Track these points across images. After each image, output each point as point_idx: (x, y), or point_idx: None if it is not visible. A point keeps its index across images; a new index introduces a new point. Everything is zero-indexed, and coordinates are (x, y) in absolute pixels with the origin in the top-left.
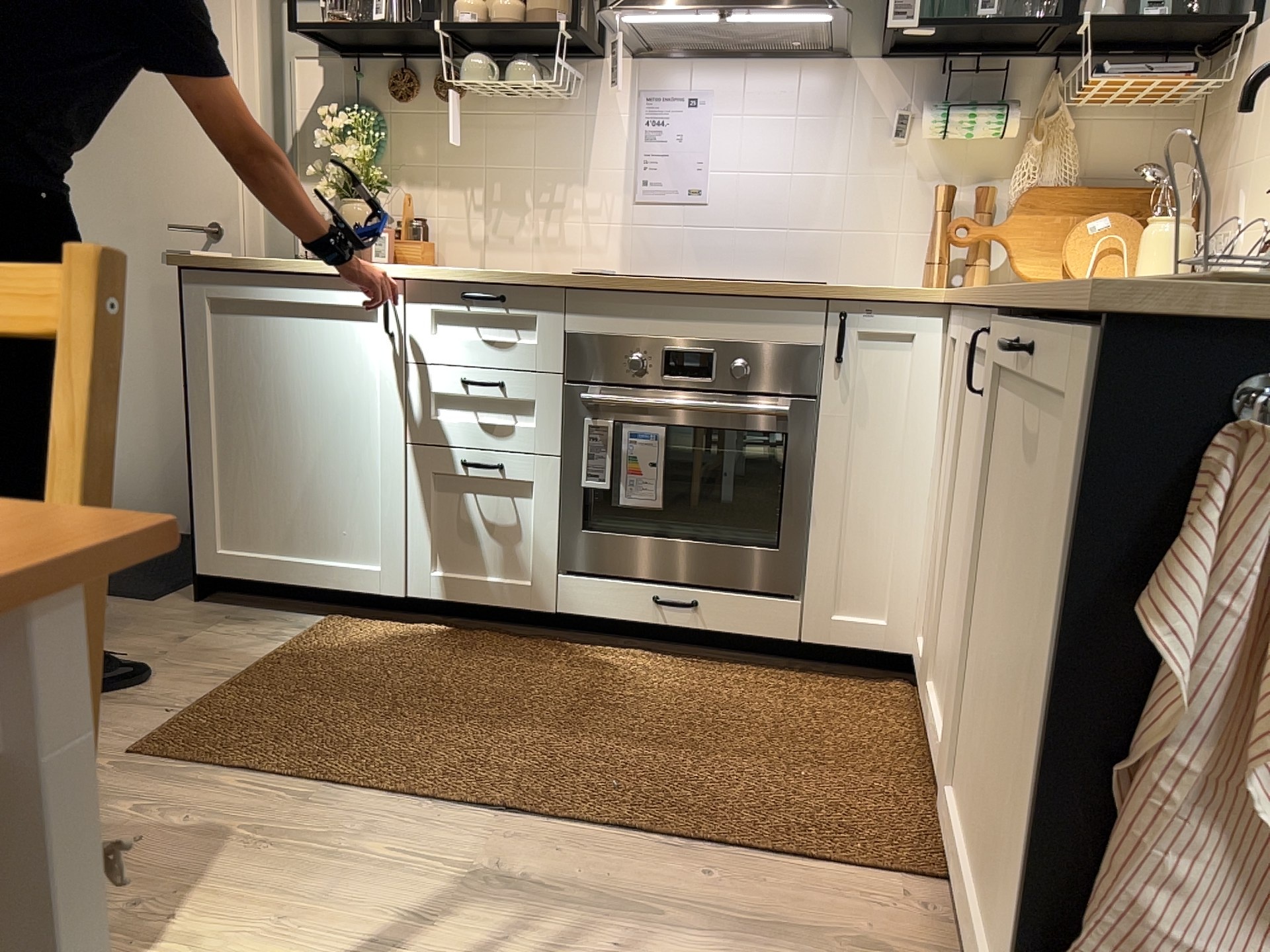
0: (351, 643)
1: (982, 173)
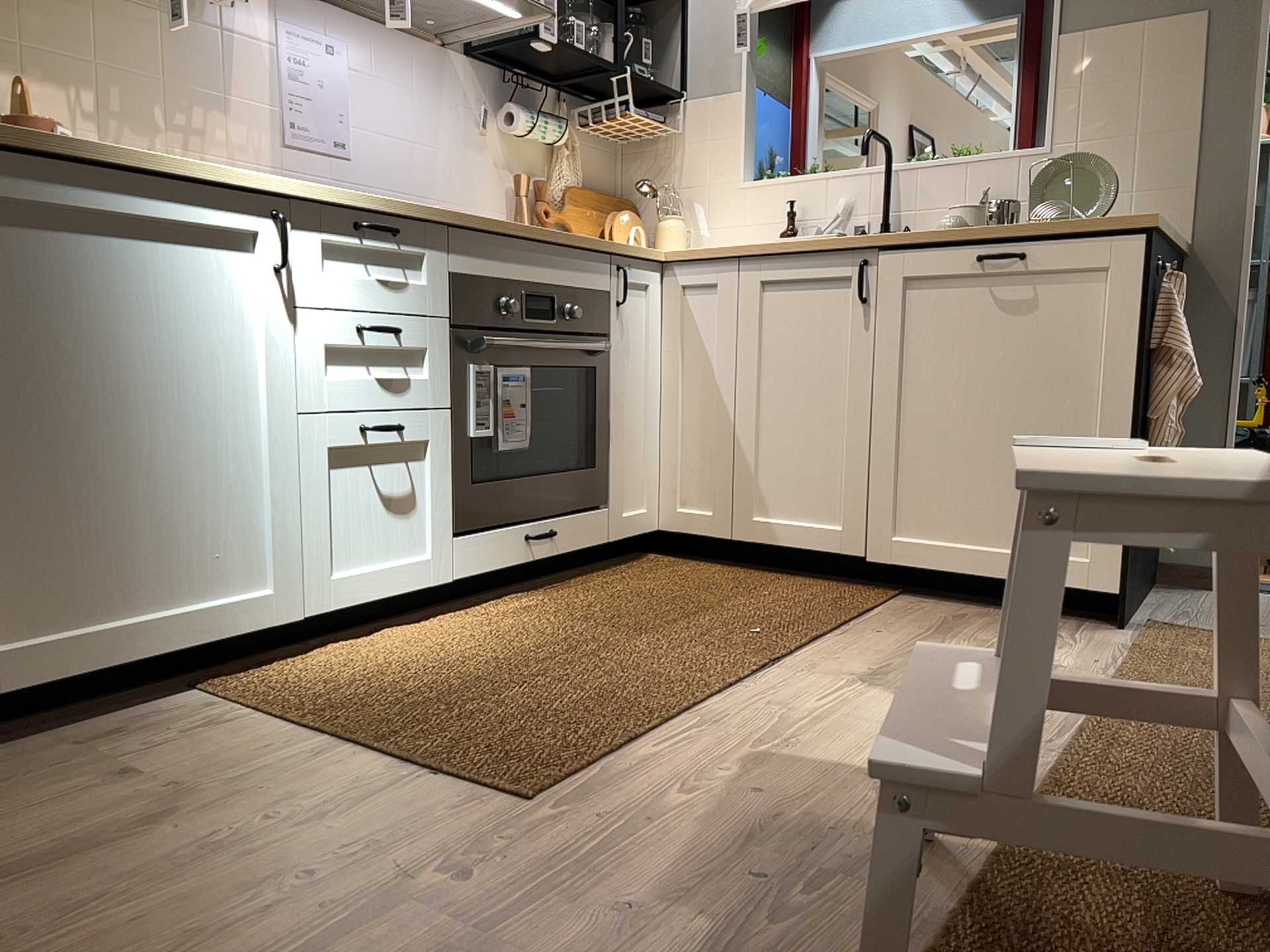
0: (324, 680)
1: (530, 169)
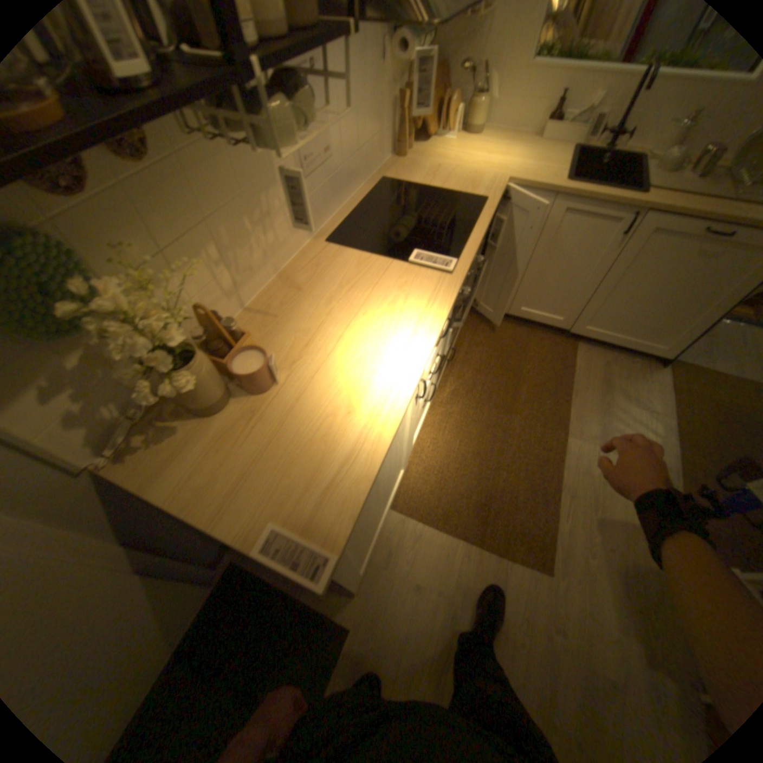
0: (430, 493)
1: (401, 70)
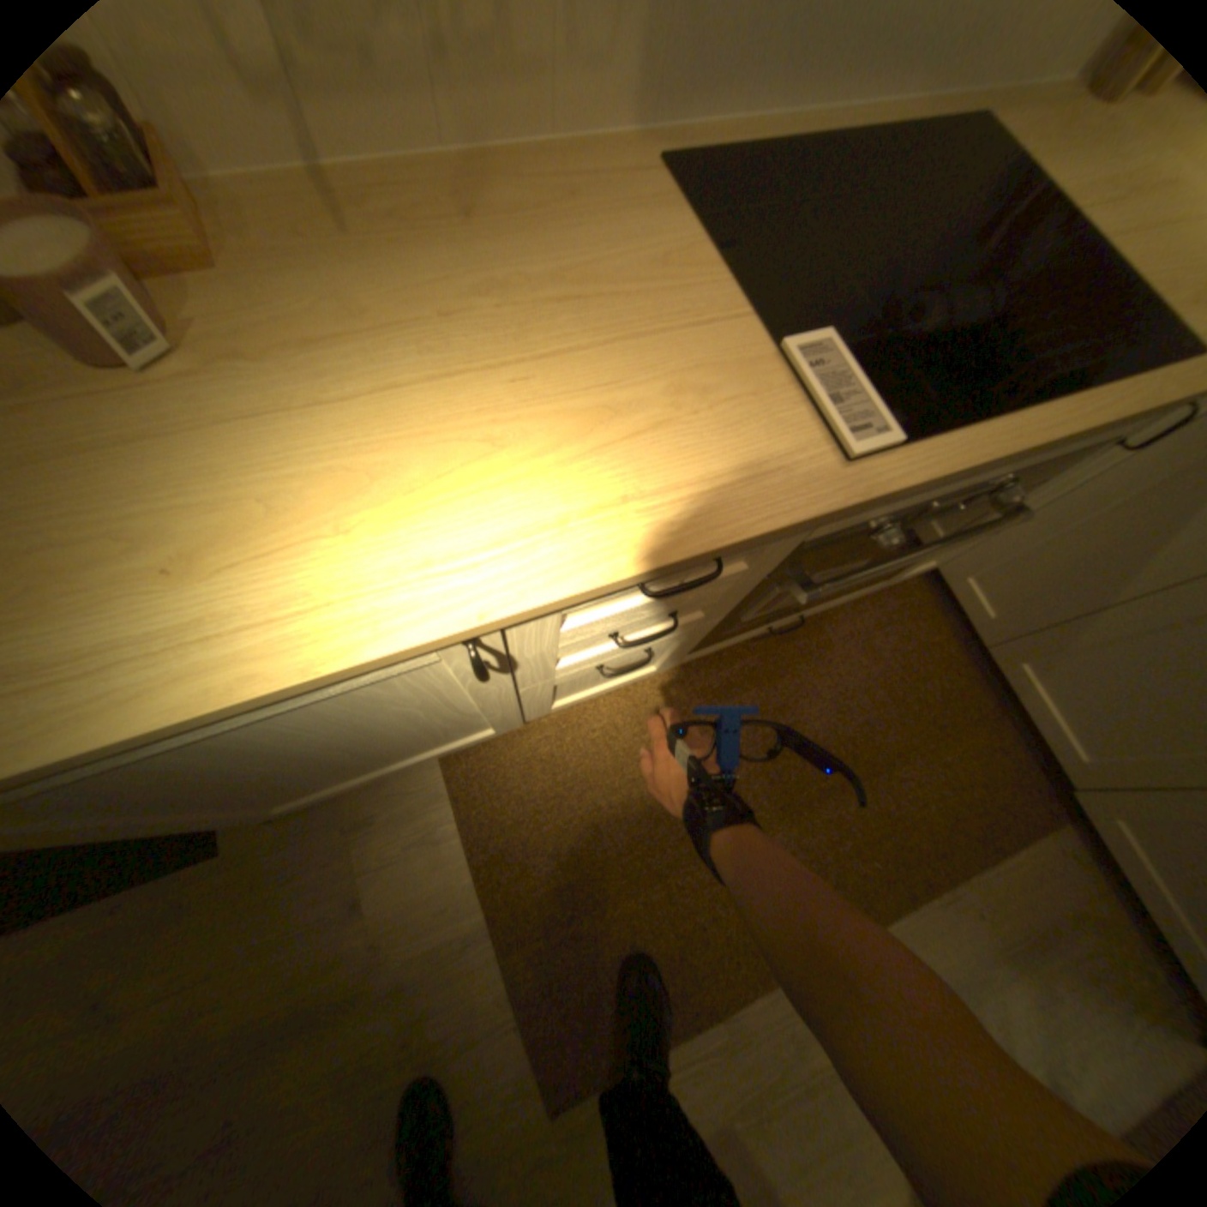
0: (518, 800)
1: None
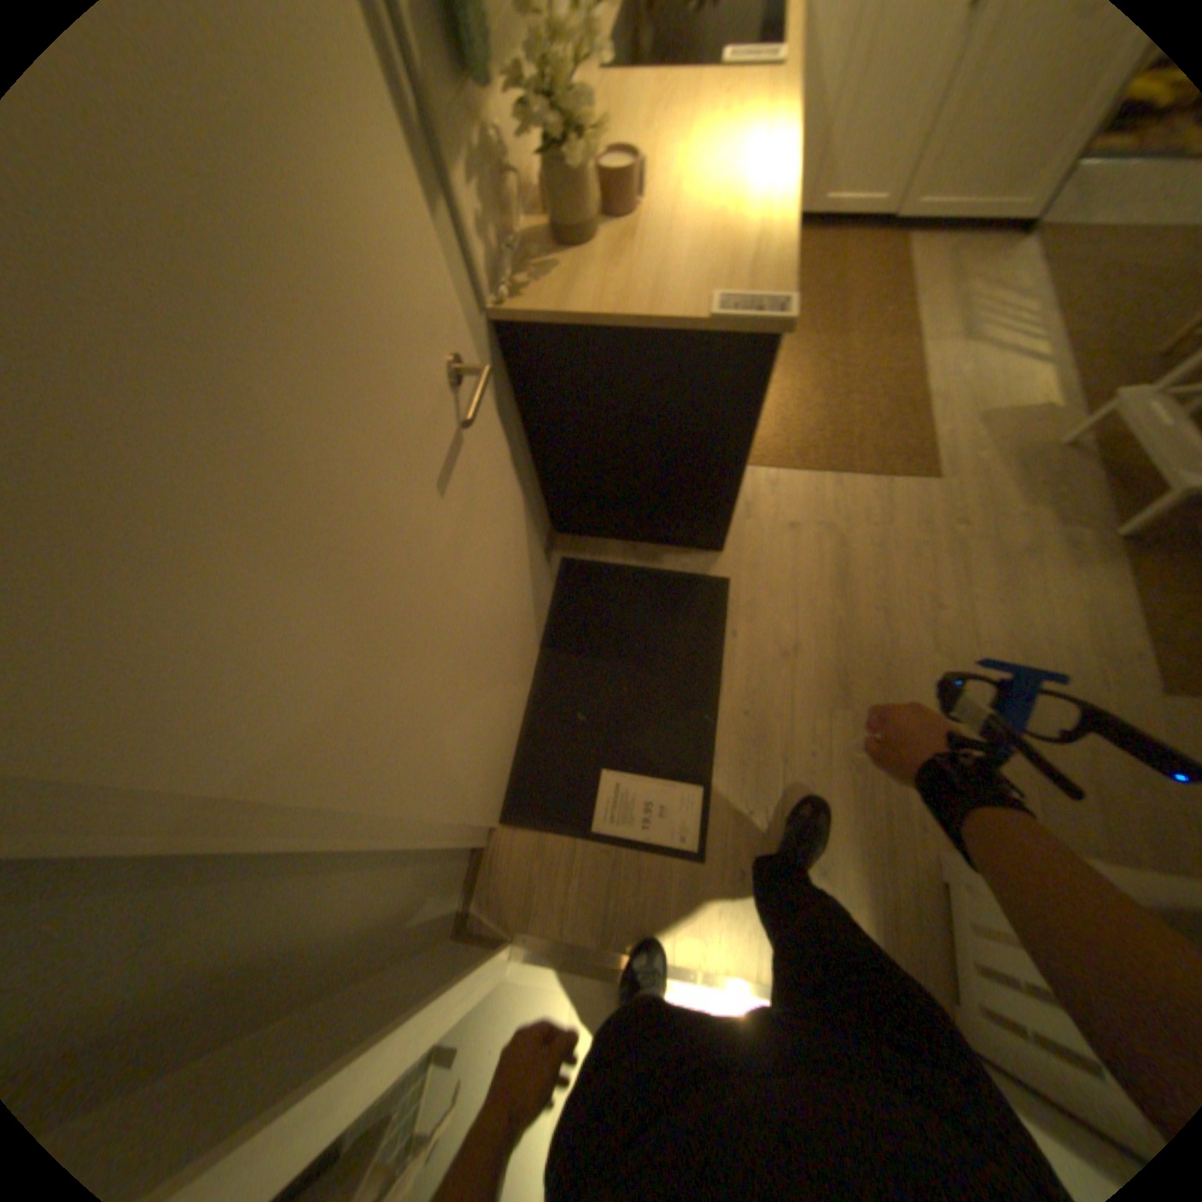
0: (776, 435)
1: None
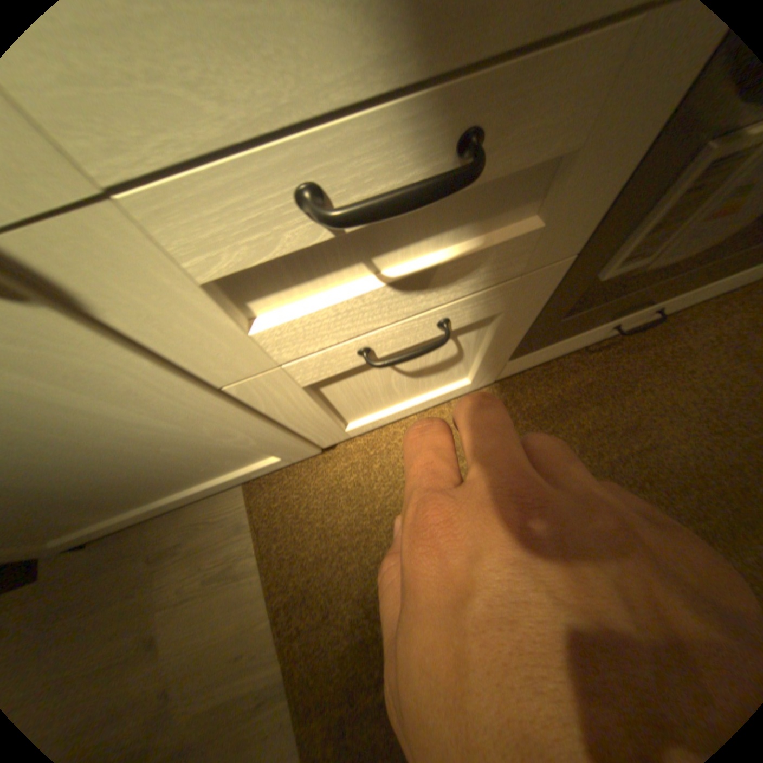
0: (315, 530)
1: None
